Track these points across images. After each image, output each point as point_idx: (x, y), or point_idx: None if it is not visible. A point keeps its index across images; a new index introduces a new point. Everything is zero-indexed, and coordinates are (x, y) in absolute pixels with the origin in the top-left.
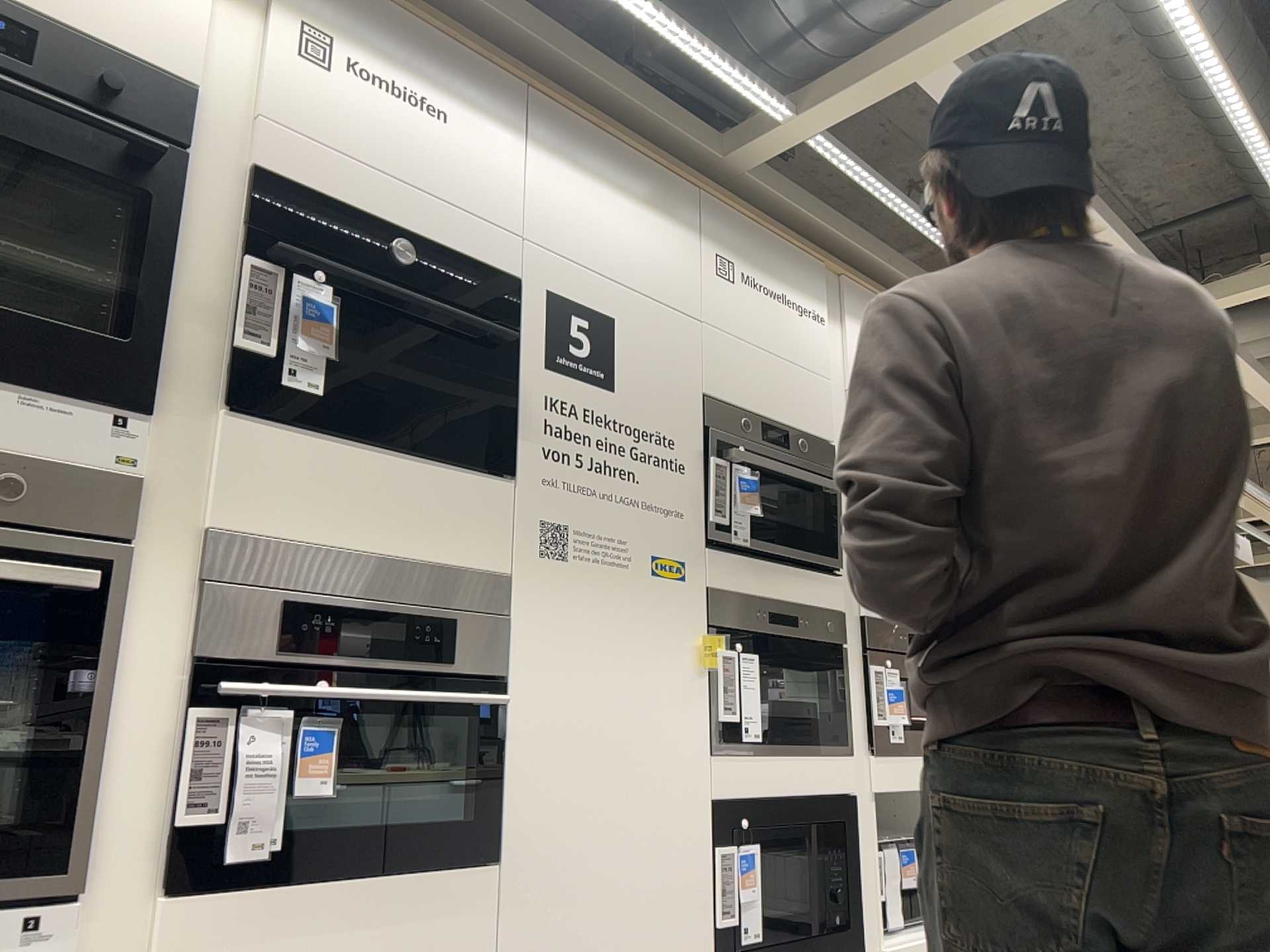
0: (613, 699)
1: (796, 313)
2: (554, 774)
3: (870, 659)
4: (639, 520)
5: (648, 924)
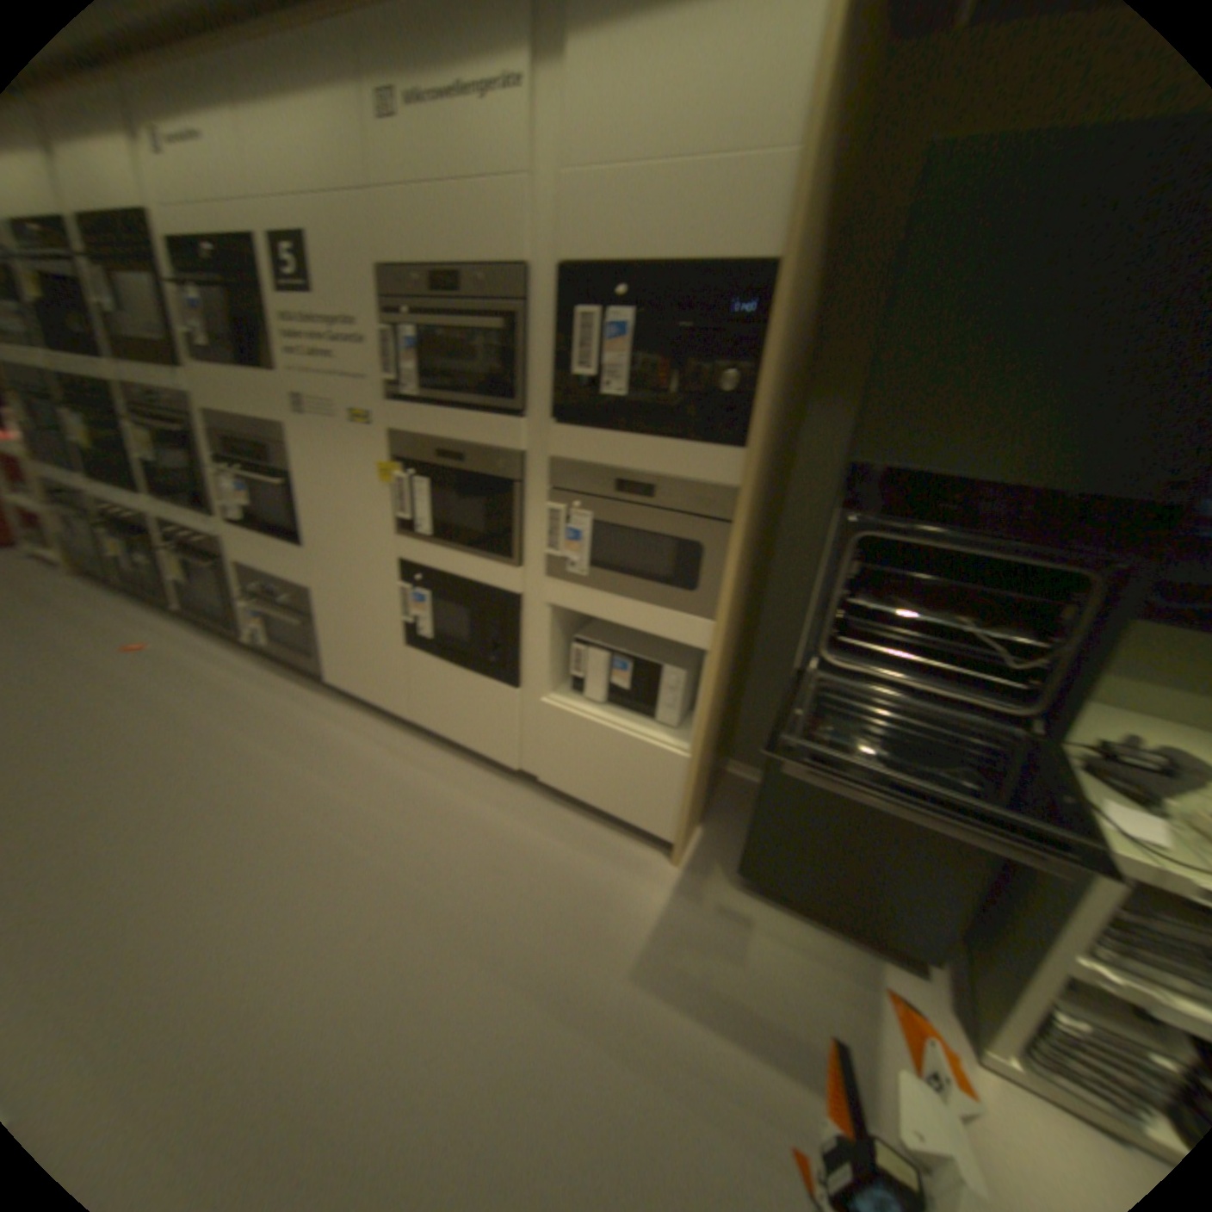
0: (340, 491)
1: (476, 100)
2: (320, 519)
3: (549, 498)
4: (341, 386)
5: (369, 598)
